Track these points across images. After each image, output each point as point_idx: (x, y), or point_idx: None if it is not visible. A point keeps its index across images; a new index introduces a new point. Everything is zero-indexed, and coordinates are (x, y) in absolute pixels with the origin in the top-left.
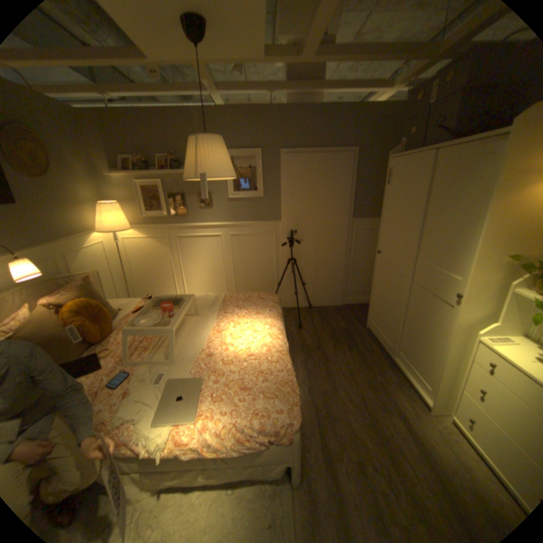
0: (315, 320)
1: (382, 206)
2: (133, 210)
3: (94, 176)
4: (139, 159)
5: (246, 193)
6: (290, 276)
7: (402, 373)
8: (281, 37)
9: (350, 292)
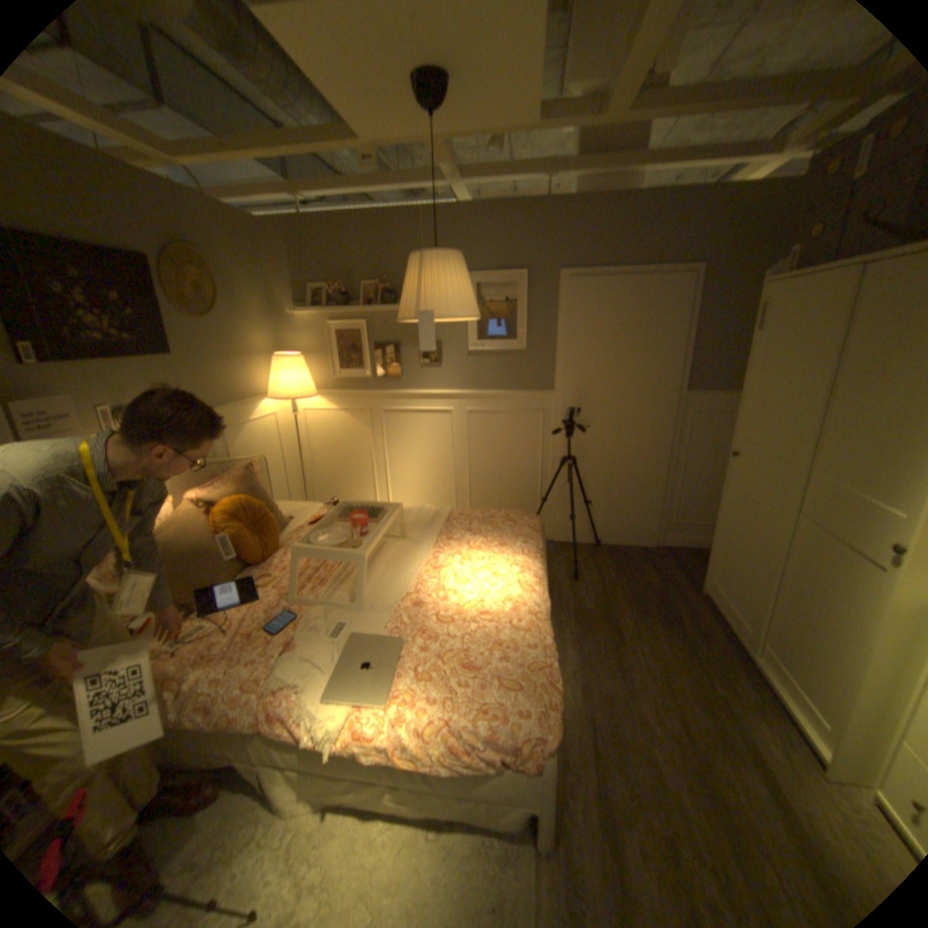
0: (606, 569)
1: (749, 370)
2: (324, 367)
3: (273, 316)
4: (337, 291)
5: (497, 344)
6: (565, 488)
7: (772, 688)
8: (574, 86)
9: (676, 526)
